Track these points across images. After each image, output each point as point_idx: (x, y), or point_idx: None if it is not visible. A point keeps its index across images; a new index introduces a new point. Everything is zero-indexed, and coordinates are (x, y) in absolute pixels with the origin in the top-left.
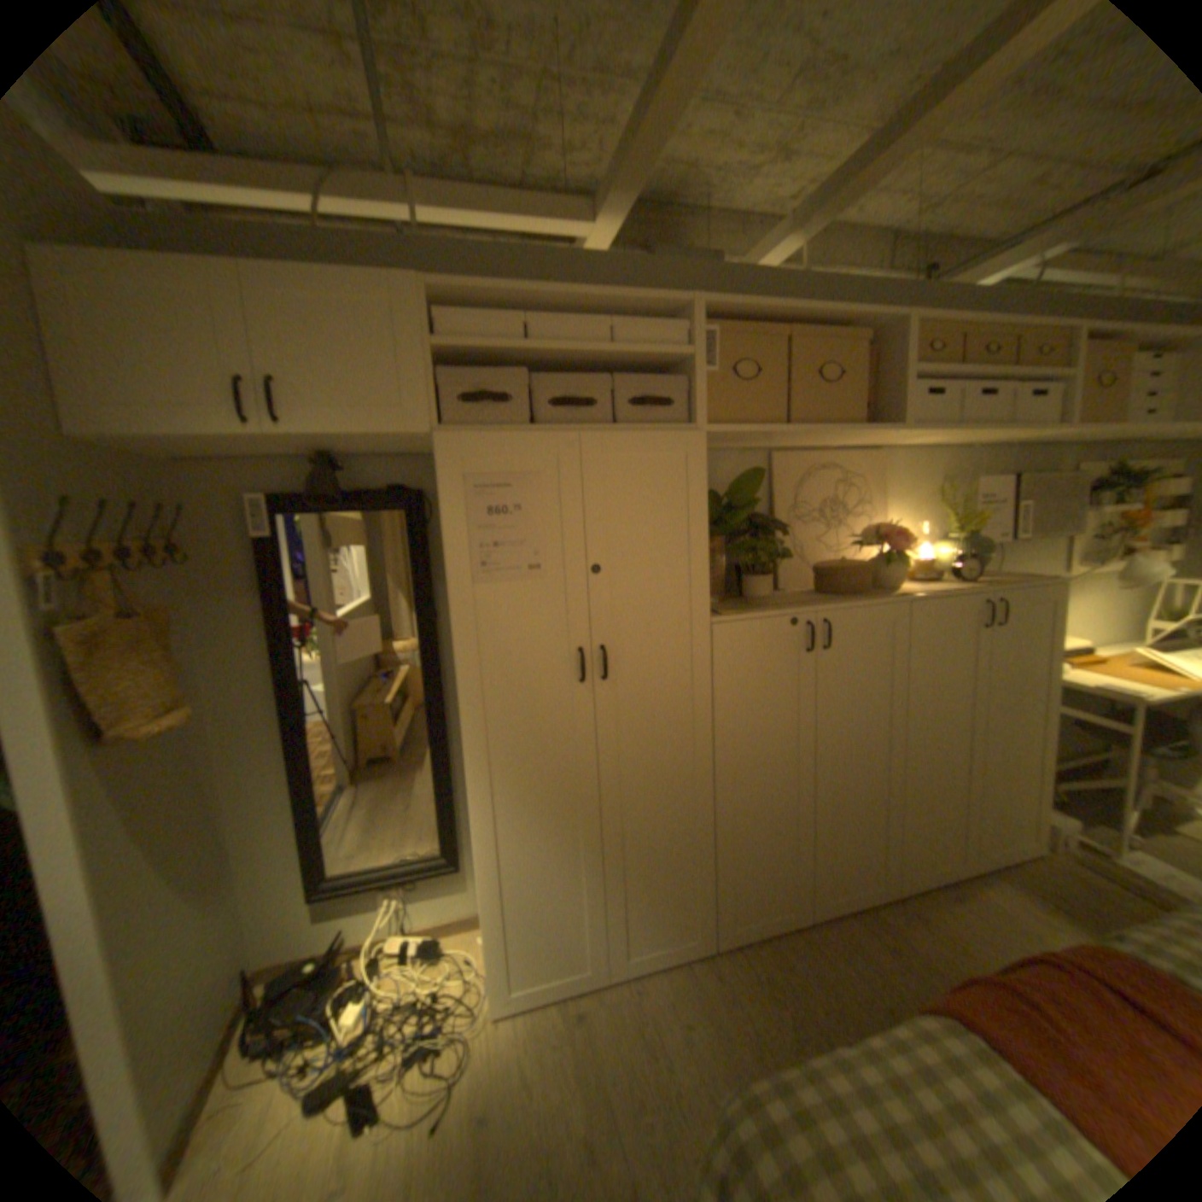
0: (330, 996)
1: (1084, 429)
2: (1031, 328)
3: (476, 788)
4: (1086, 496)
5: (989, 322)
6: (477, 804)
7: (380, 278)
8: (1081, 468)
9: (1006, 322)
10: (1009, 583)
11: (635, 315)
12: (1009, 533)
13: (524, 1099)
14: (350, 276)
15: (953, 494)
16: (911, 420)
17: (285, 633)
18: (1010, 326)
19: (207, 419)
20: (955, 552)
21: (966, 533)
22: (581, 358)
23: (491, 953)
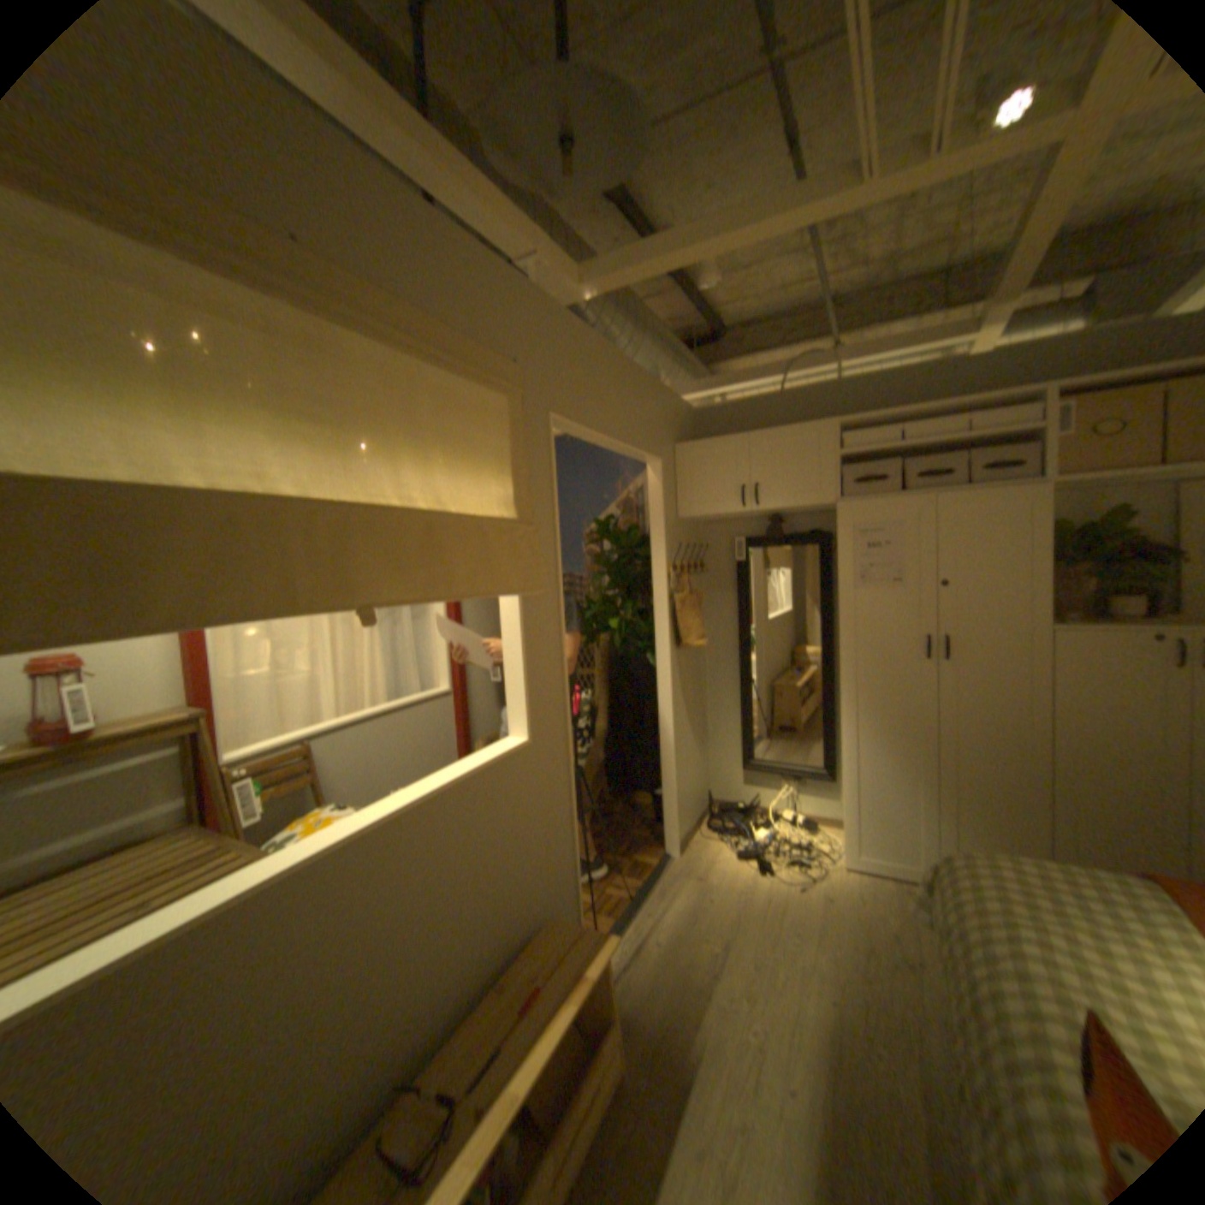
0: (753, 820)
1: None
2: None
3: (847, 716)
4: None
5: None
6: (847, 726)
7: (814, 429)
8: None
9: None
10: None
11: (995, 406)
12: None
13: (860, 909)
14: (798, 431)
15: None
16: None
17: (746, 616)
18: None
19: (728, 509)
20: None
21: None
22: (944, 446)
23: (849, 827)
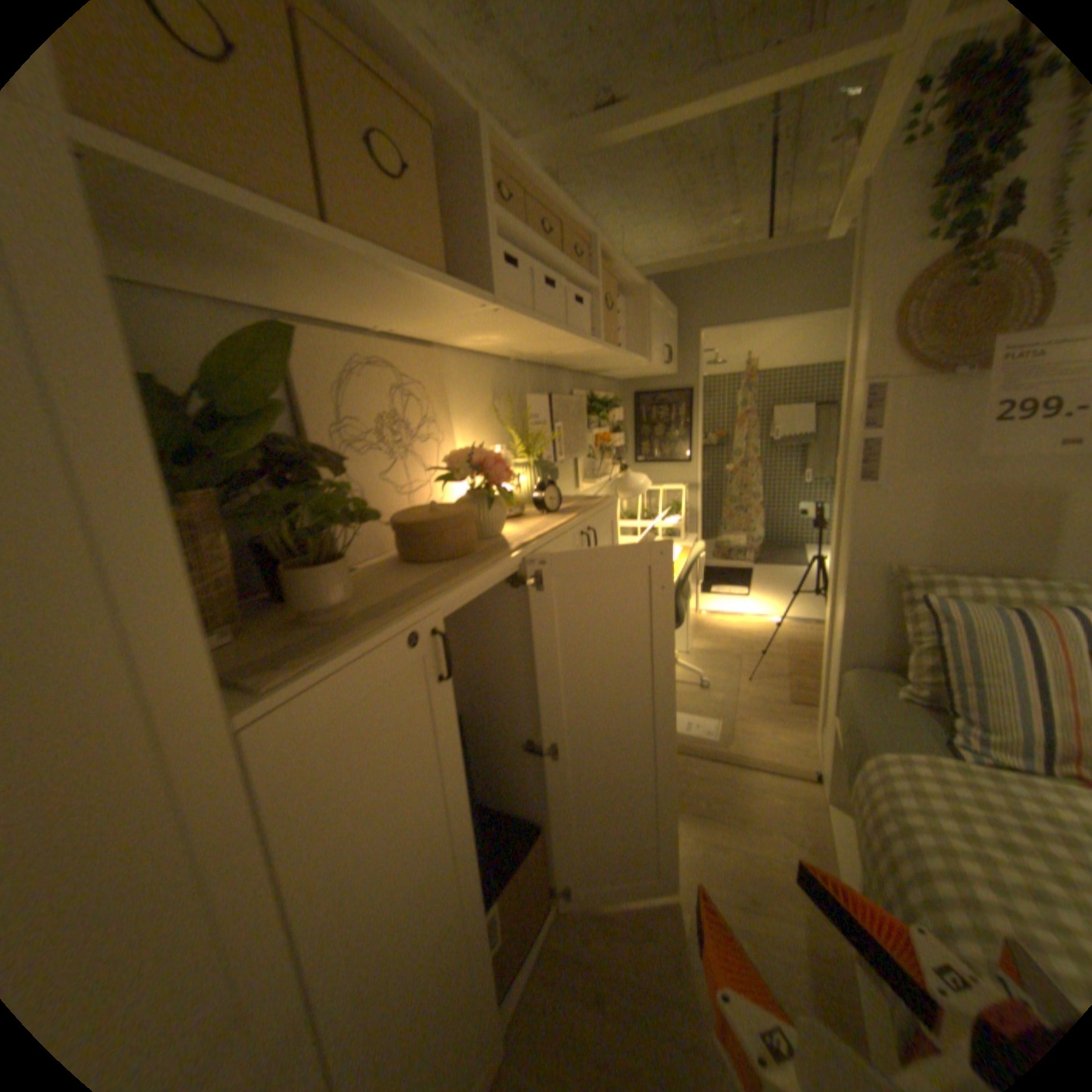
0: None
1: (607, 345)
2: (569, 216)
3: None
4: (579, 418)
5: (545, 184)
6: None
7: None
8: (574, 392)
9: (557, 192)
10: (584, 506)
11: None
12: (552, 453)
13: None
14: None
15: (511, 409)
16: (495, 289)
17: None
18: (558, 201)
19: None
20: (530, 477)
21: (528, 455)
22: None
23: None
